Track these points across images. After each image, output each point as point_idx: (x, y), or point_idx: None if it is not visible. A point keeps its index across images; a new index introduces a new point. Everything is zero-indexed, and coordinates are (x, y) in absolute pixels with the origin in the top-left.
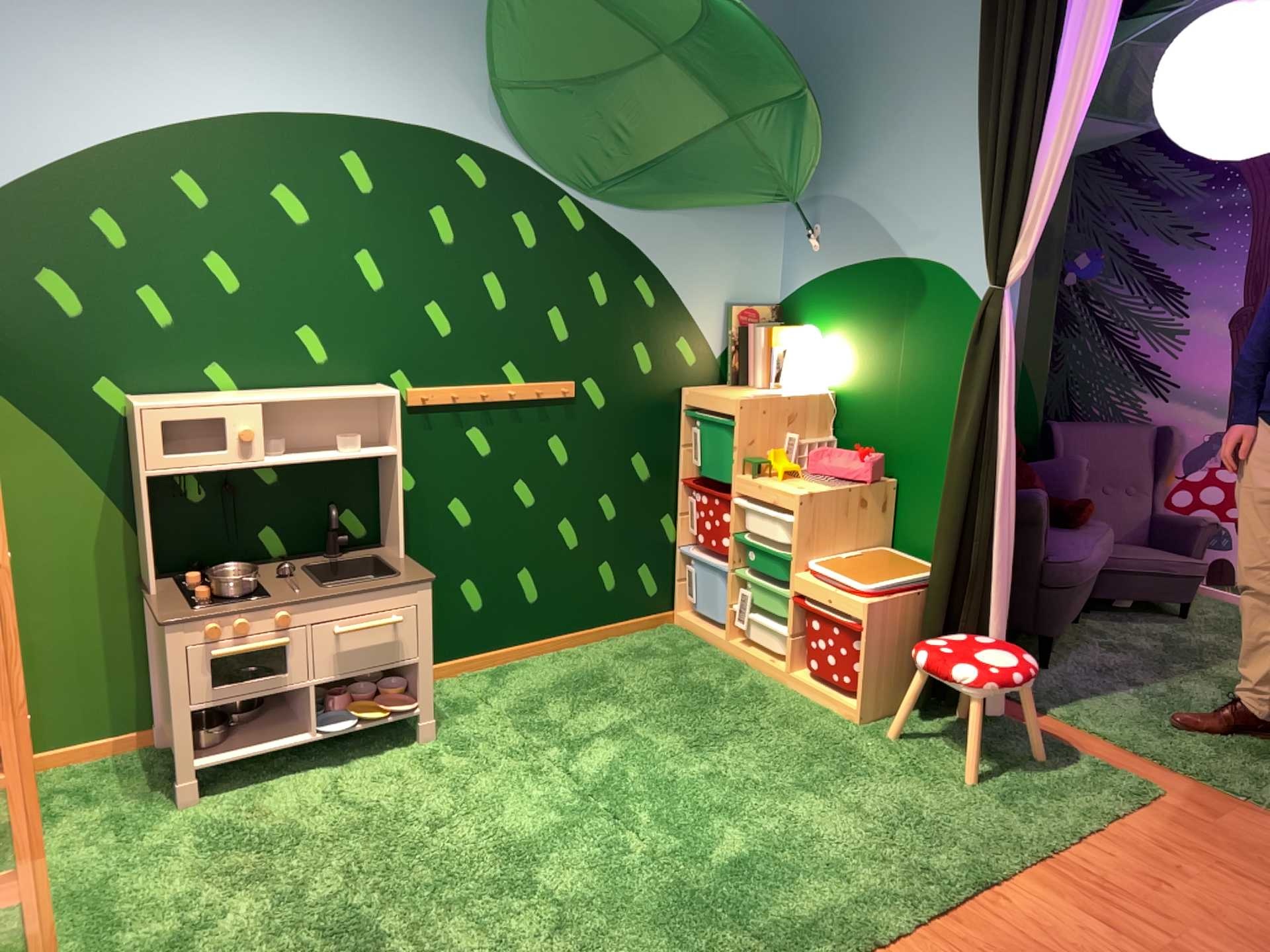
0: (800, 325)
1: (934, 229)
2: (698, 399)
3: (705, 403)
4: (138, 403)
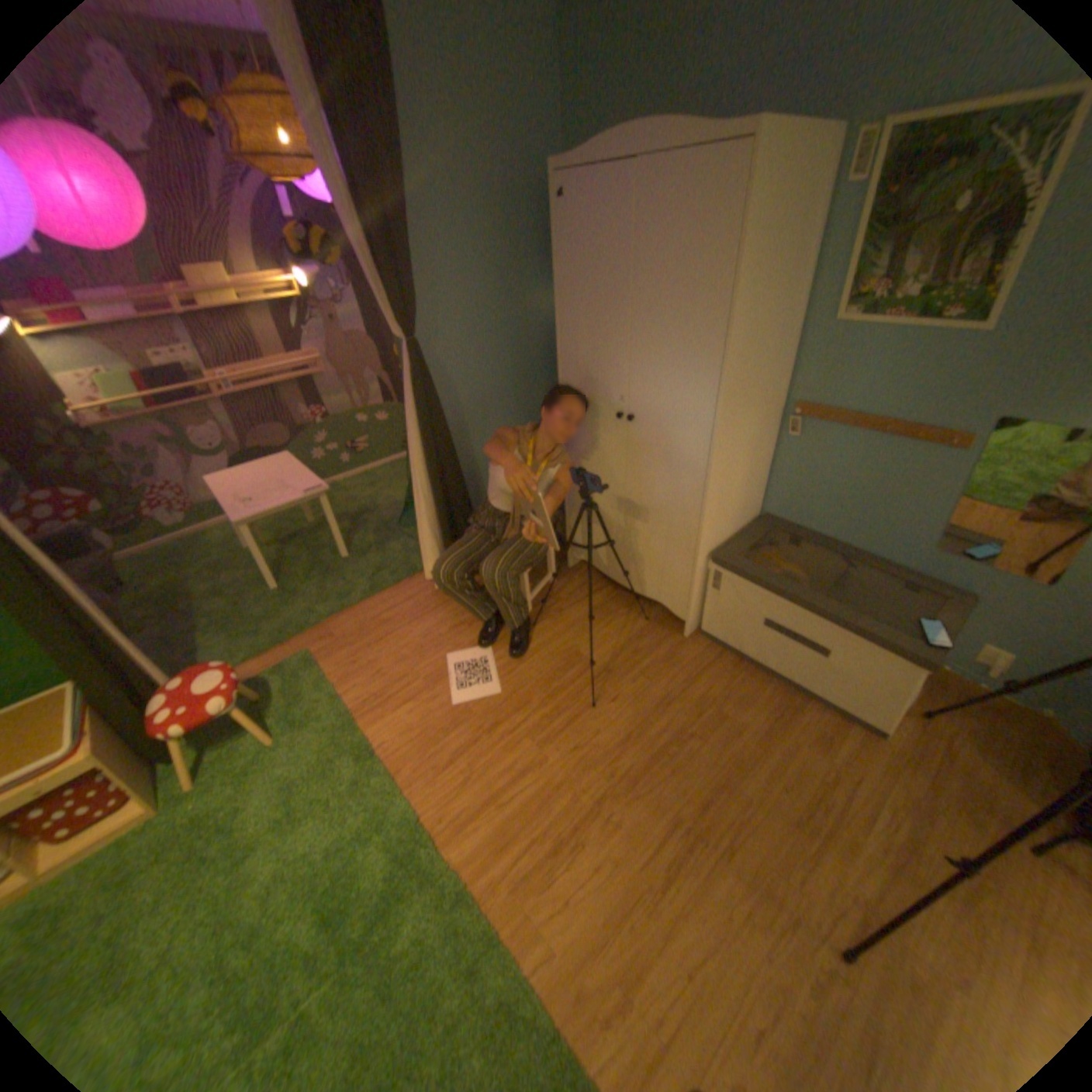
0: None
1: None
2: None
3: None
4: None
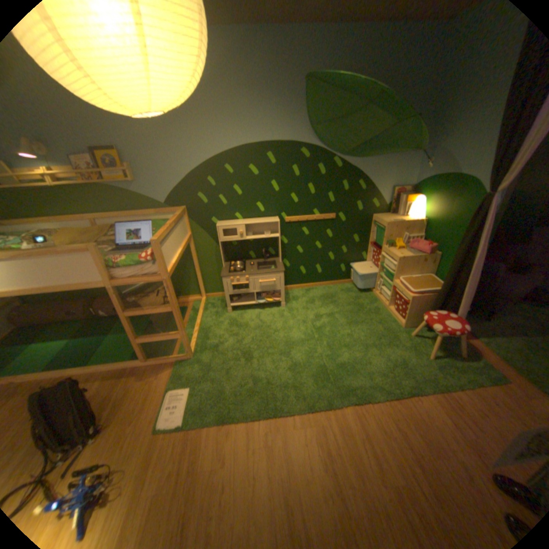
0: (420, 194)
1: (475, 163)
2: (376, 220)
3: (377, 221)
4: (217, 225)
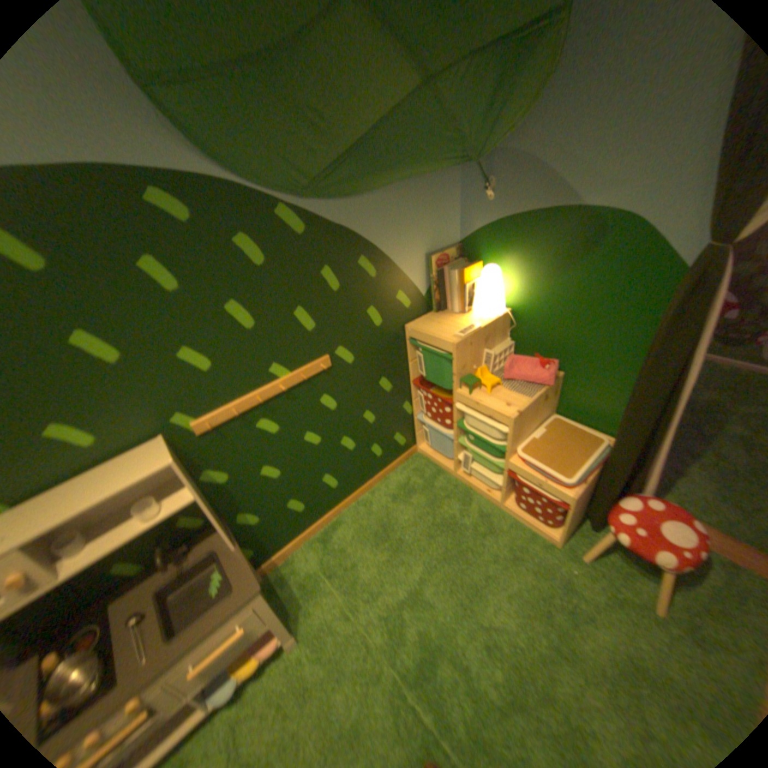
0: (477, 259)
1: (623, 177)
2: (418, 336)
3: (423, 339)
4: None
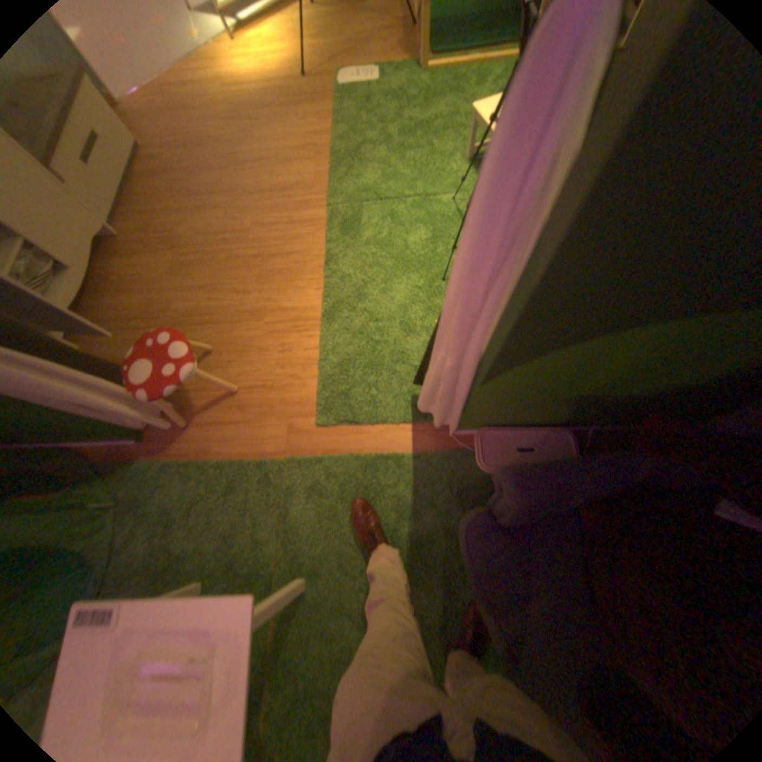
0: None
1: None
2: None
3: None
4: None
